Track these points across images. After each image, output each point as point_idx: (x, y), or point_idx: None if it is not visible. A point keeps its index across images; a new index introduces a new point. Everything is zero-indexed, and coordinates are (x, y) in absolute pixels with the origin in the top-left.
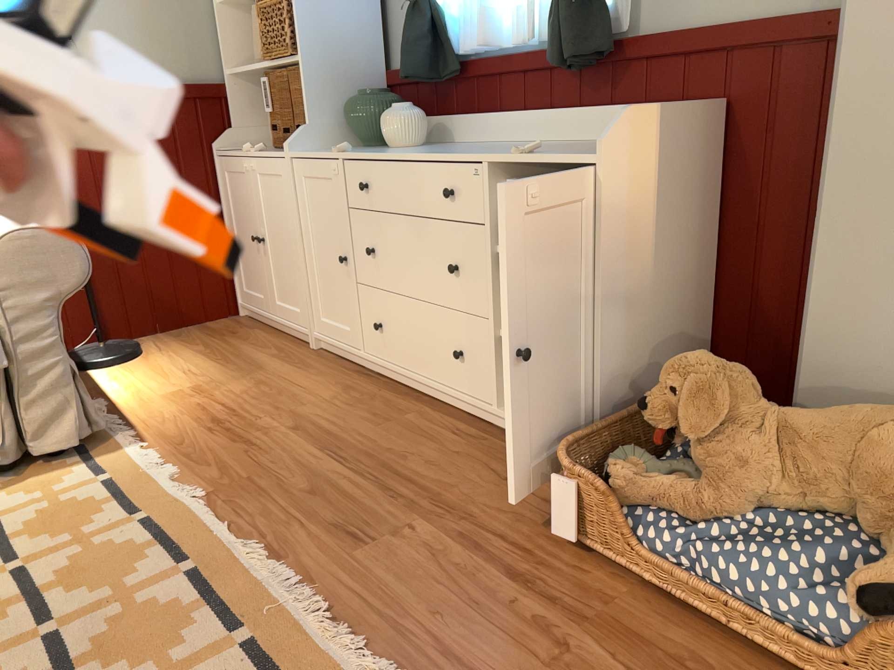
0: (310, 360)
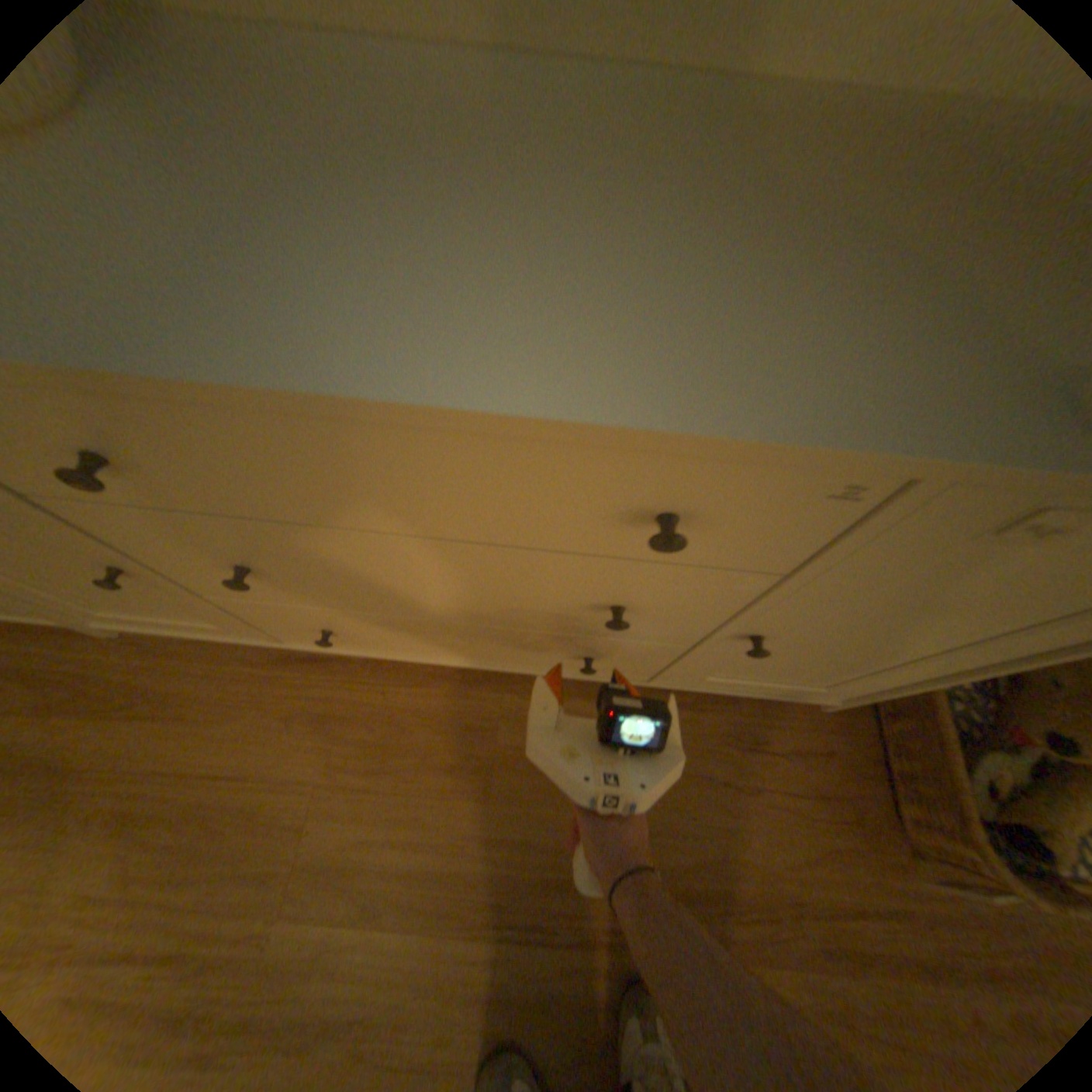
0: (145, 674)
